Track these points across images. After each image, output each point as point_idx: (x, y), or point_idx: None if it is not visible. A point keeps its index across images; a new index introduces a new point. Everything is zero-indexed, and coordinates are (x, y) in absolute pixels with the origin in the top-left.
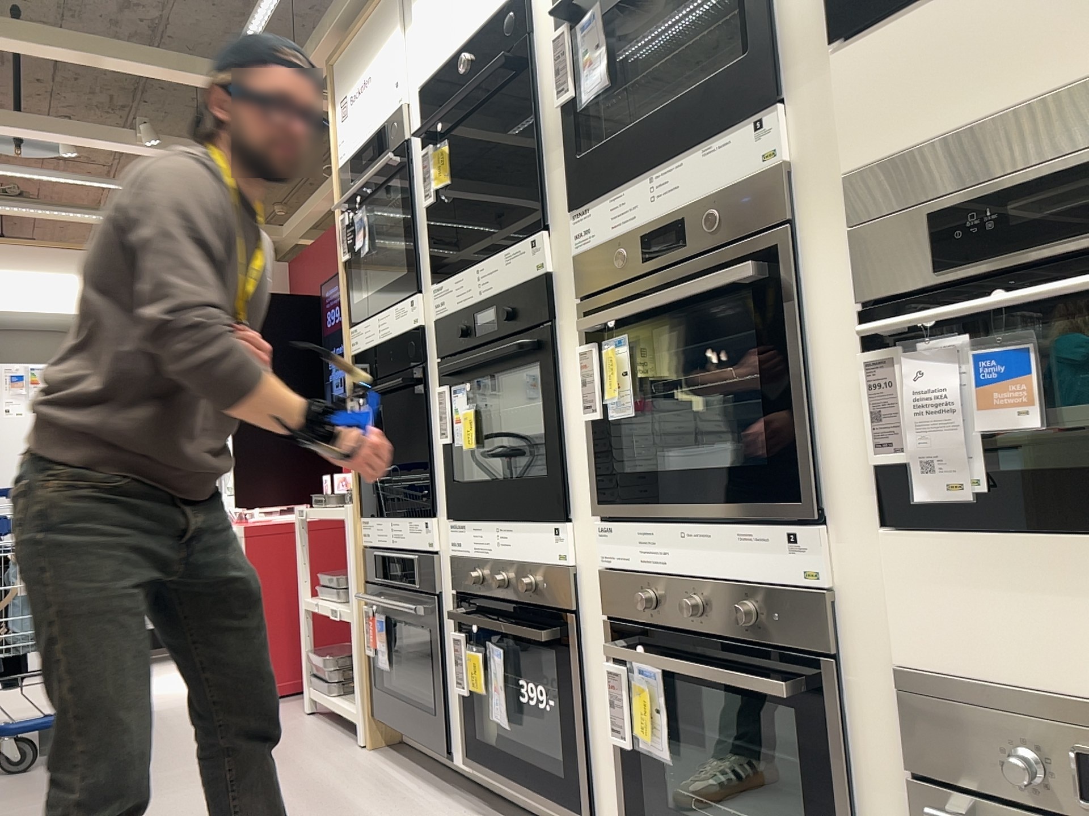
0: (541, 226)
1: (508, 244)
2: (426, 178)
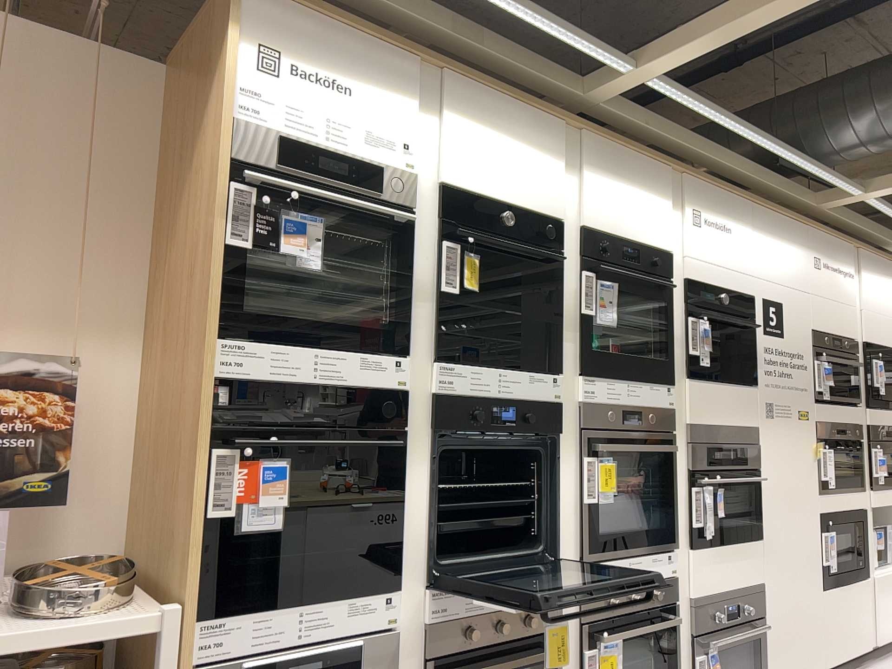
0: (553, 370)
1: (526, 368)
2: (452, 271)
